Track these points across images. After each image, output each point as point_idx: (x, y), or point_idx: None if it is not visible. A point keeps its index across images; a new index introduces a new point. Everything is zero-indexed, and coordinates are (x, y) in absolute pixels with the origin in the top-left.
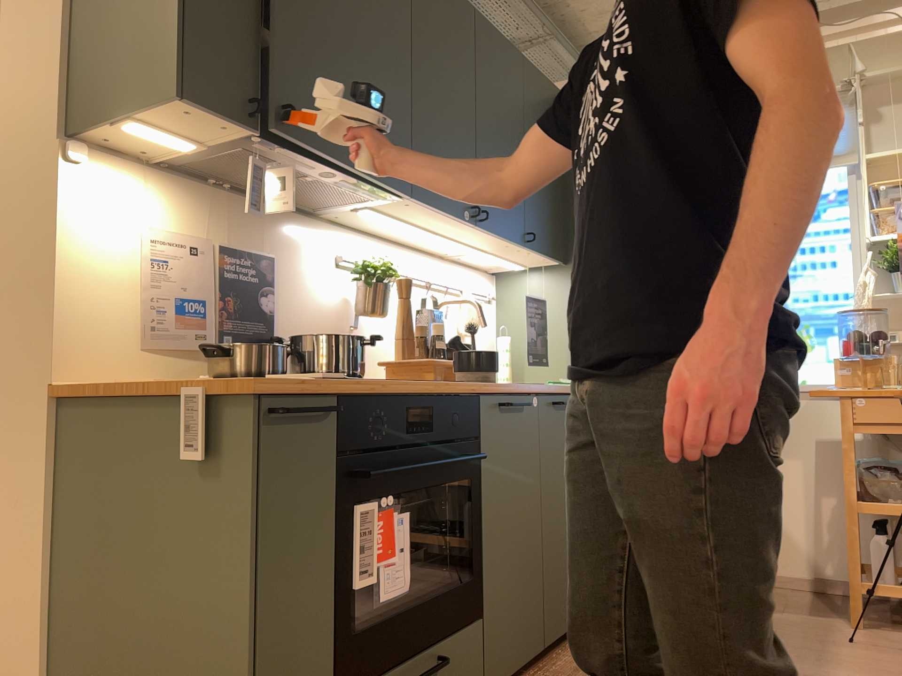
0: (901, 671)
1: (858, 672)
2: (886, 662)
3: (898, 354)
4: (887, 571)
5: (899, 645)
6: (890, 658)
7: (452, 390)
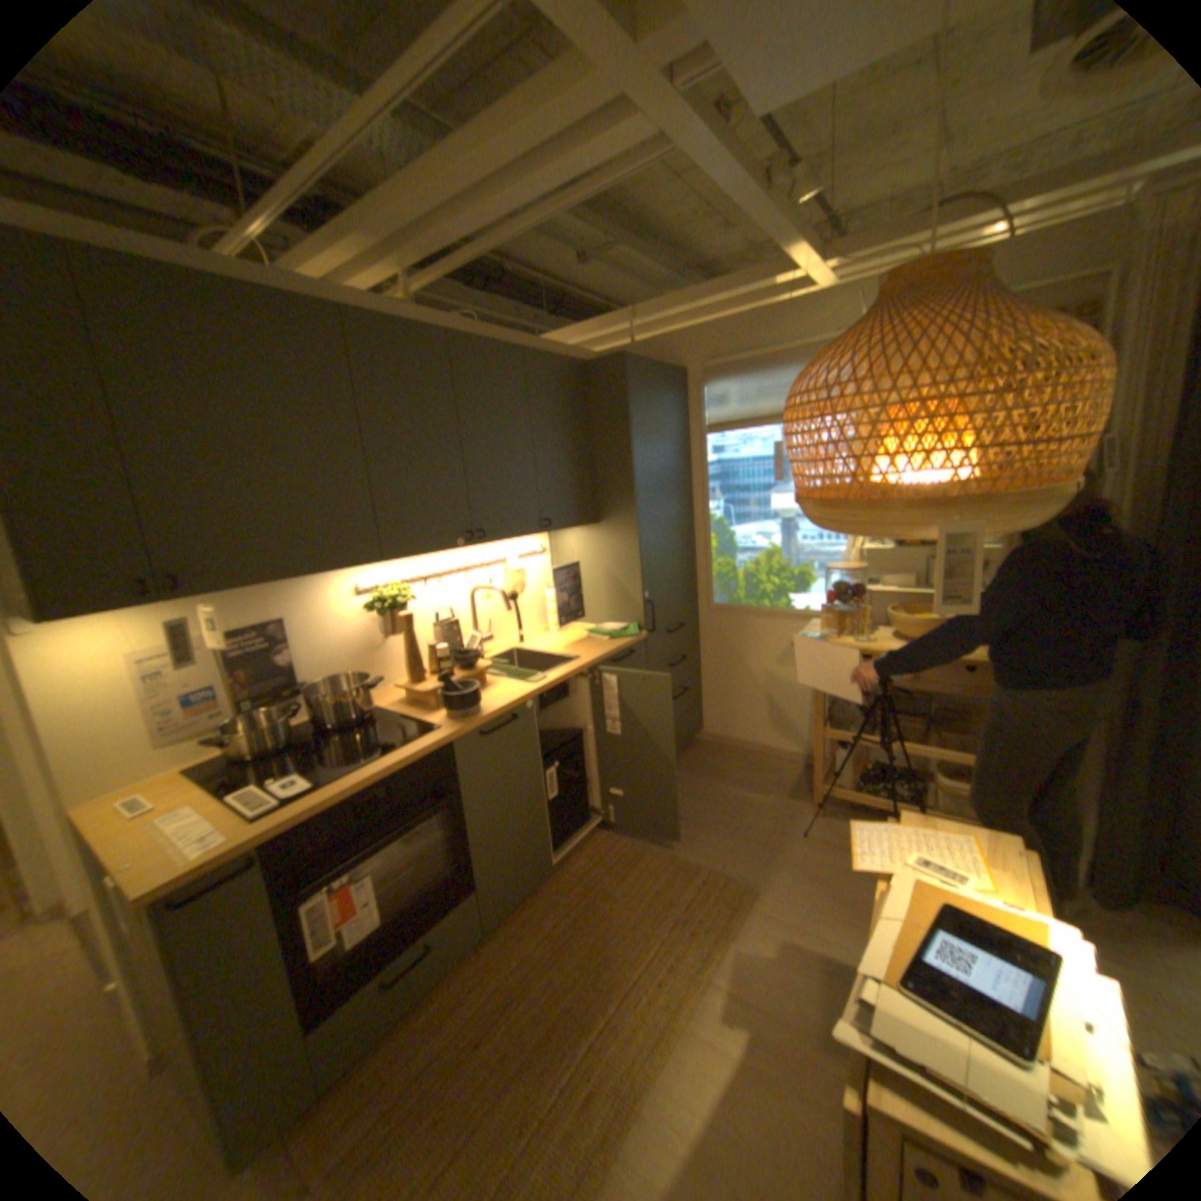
0: (825, 878)
1: (791, 879)
2: (819, 866)
3: (885, 592)
4: (846, 777)
5: (839, 842)
6: (825, 860)
7: (414, 755)
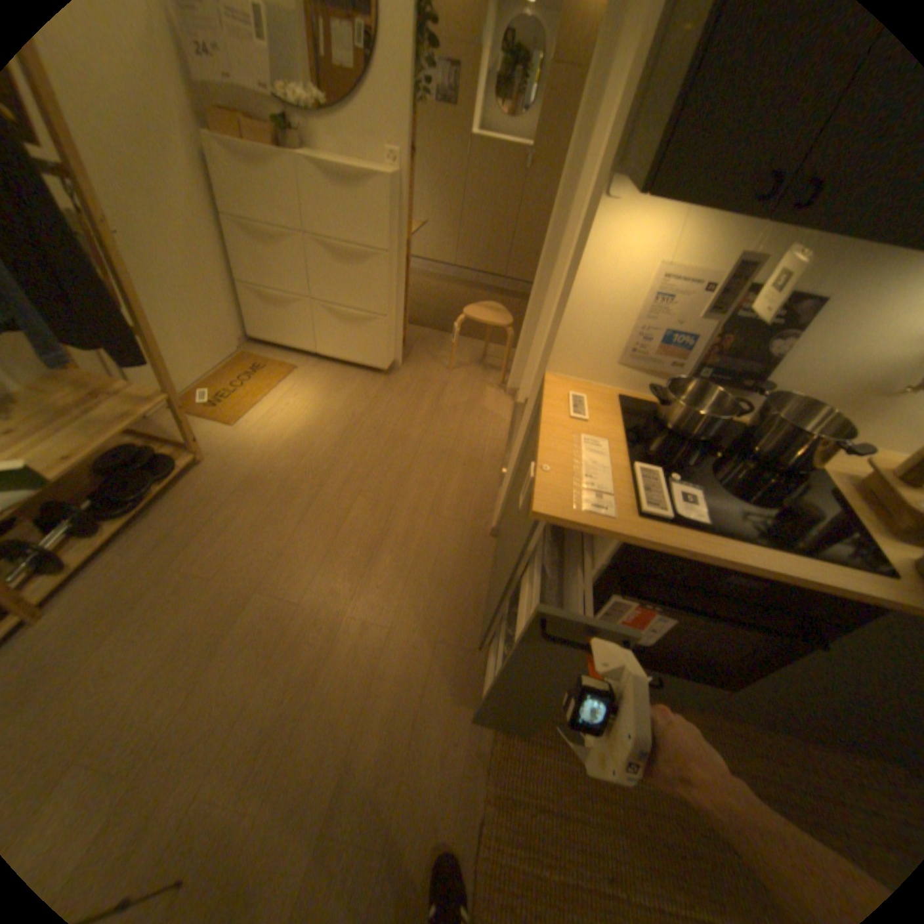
0: None
1: None
2: None
3: None
4: None
5: None
6: None
7: (840, 584)
